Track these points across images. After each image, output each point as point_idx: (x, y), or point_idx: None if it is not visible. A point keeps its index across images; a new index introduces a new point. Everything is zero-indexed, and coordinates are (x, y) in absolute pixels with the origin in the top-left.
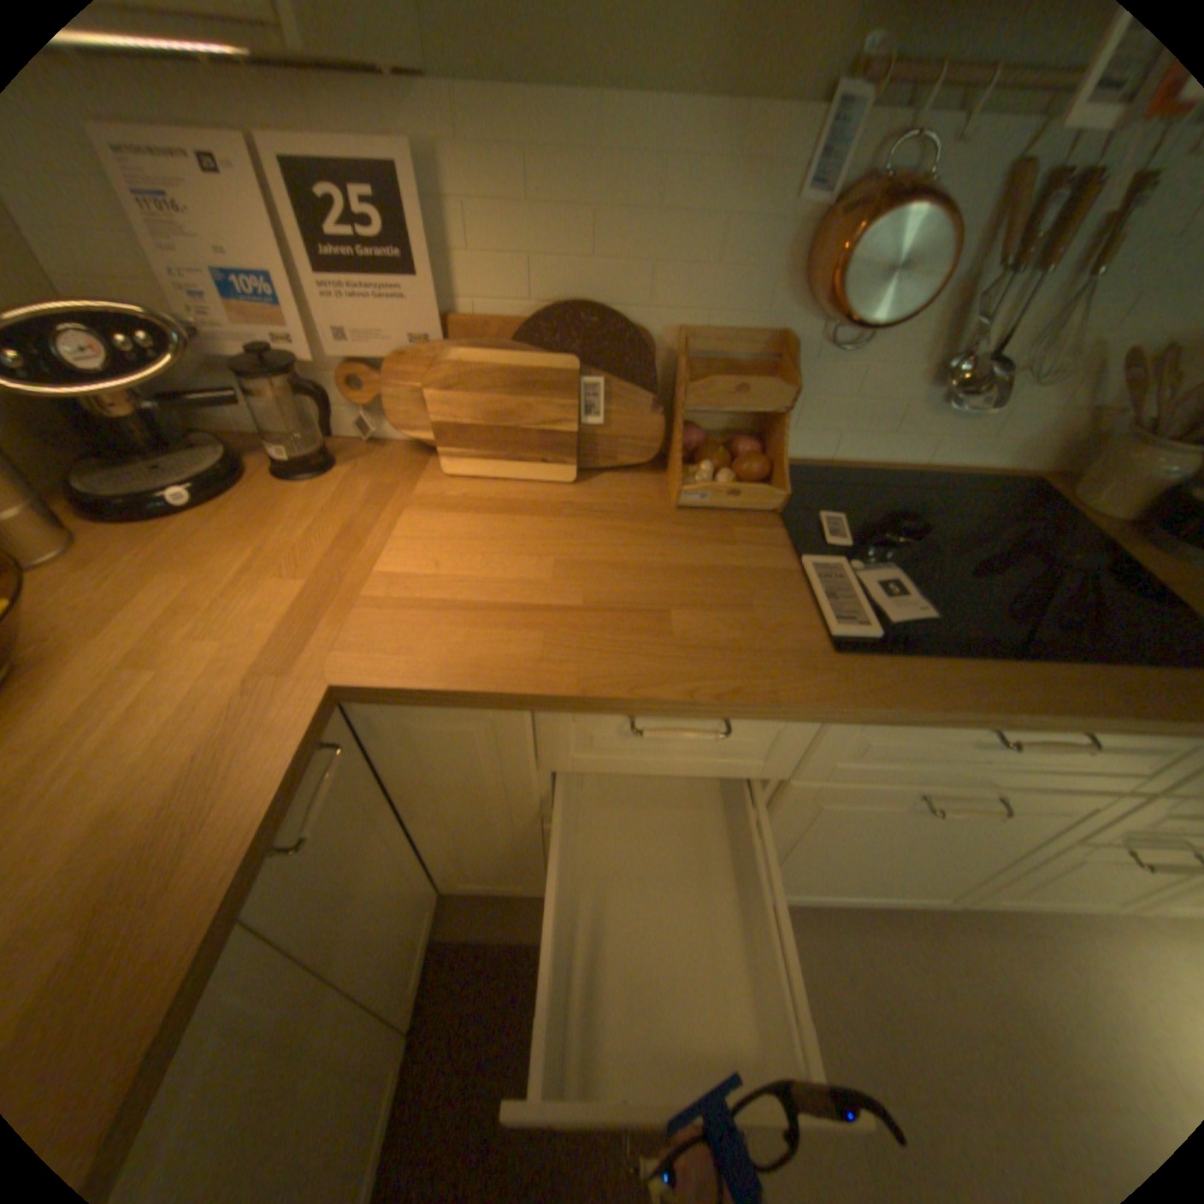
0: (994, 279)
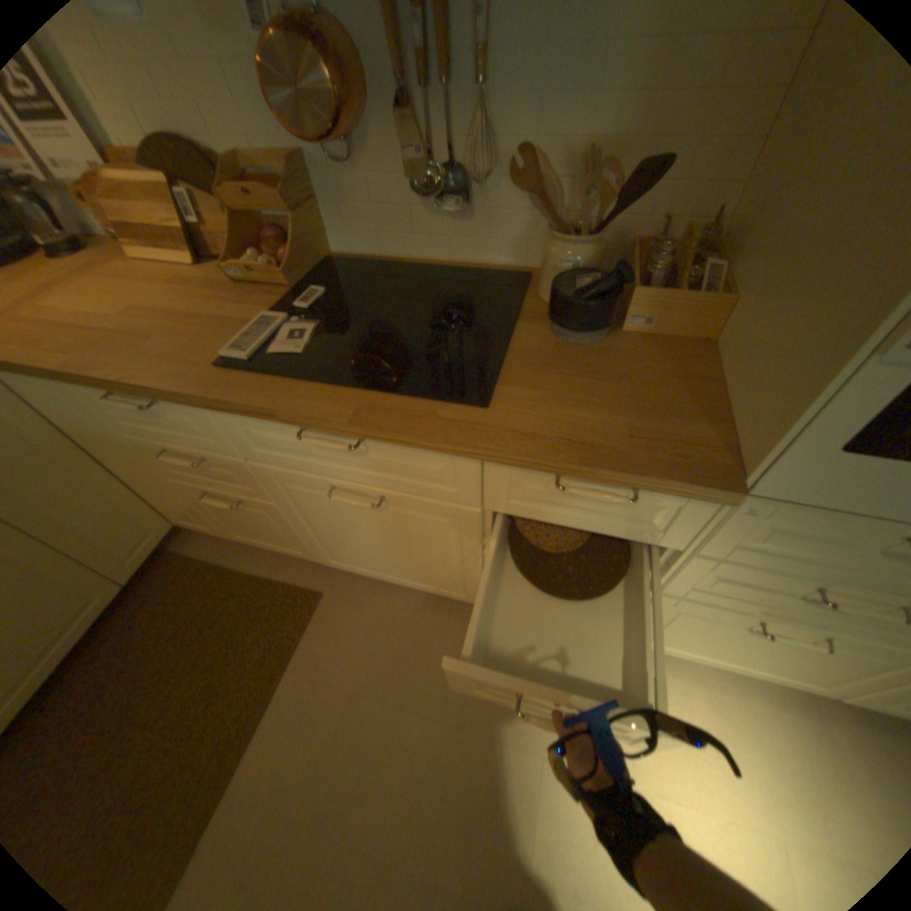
0: (413, 95)
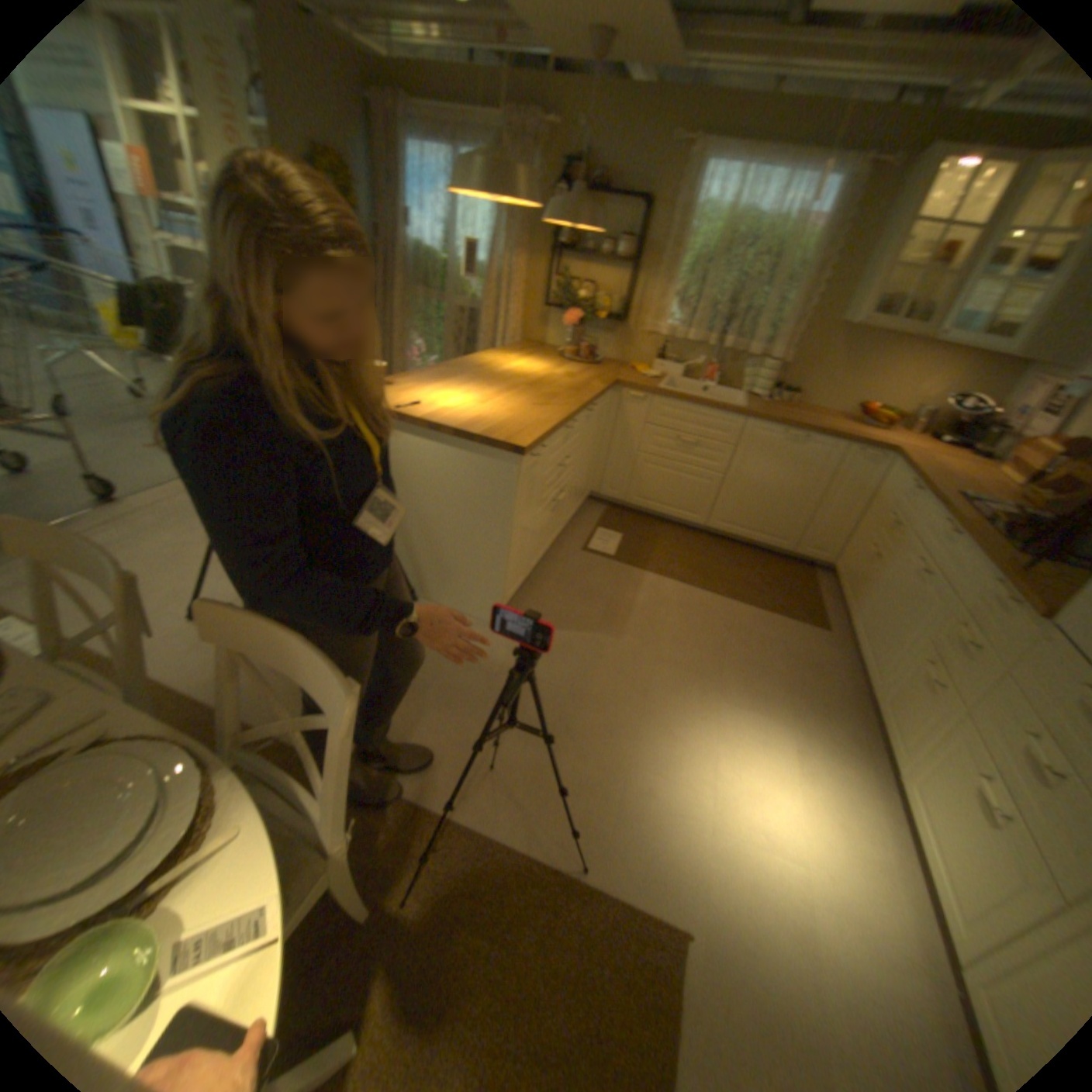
0: None
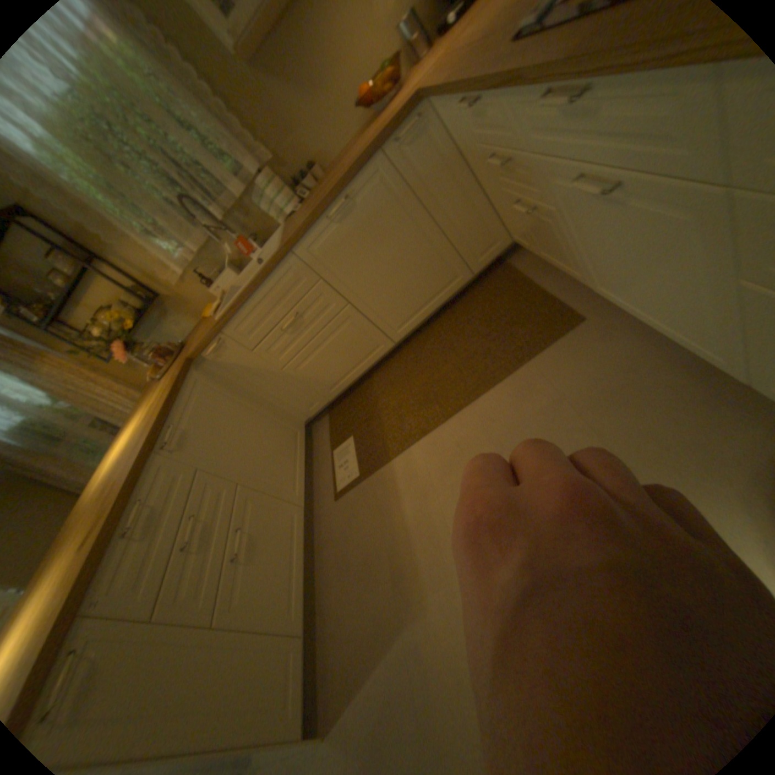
0: None
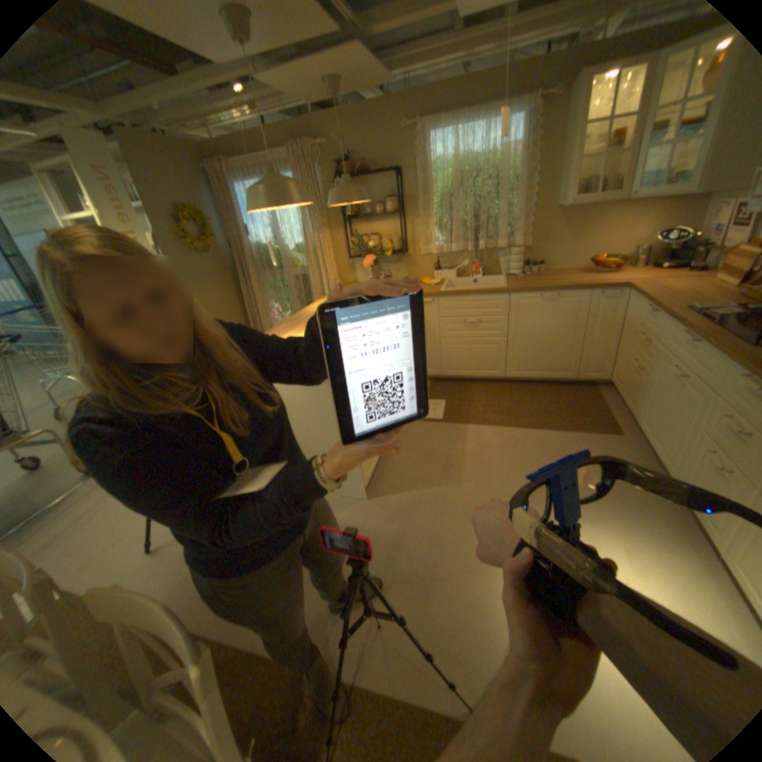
0: None
